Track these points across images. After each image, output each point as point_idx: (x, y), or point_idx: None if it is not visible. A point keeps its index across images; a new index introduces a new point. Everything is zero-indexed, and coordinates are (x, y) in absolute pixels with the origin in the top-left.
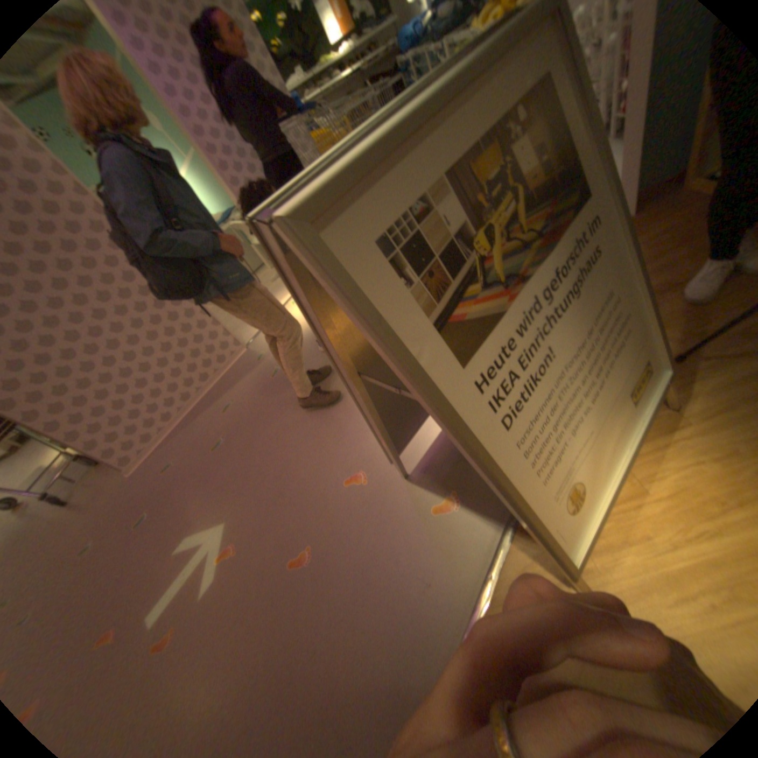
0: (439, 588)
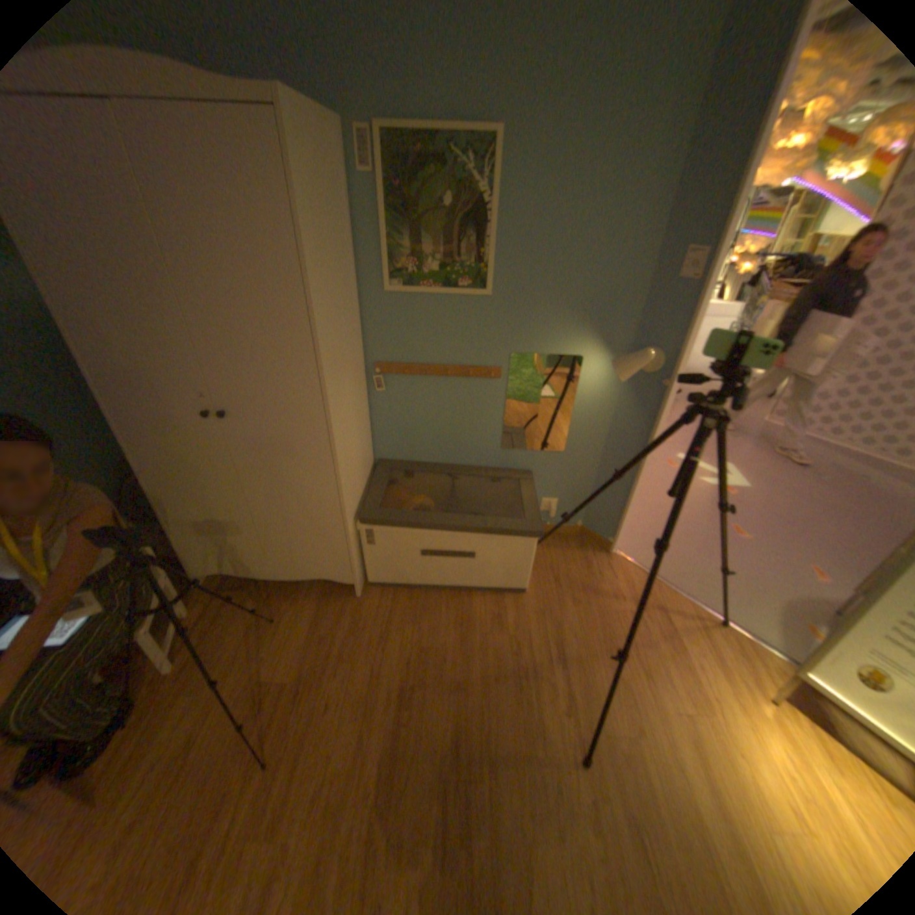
0: (746, 613)
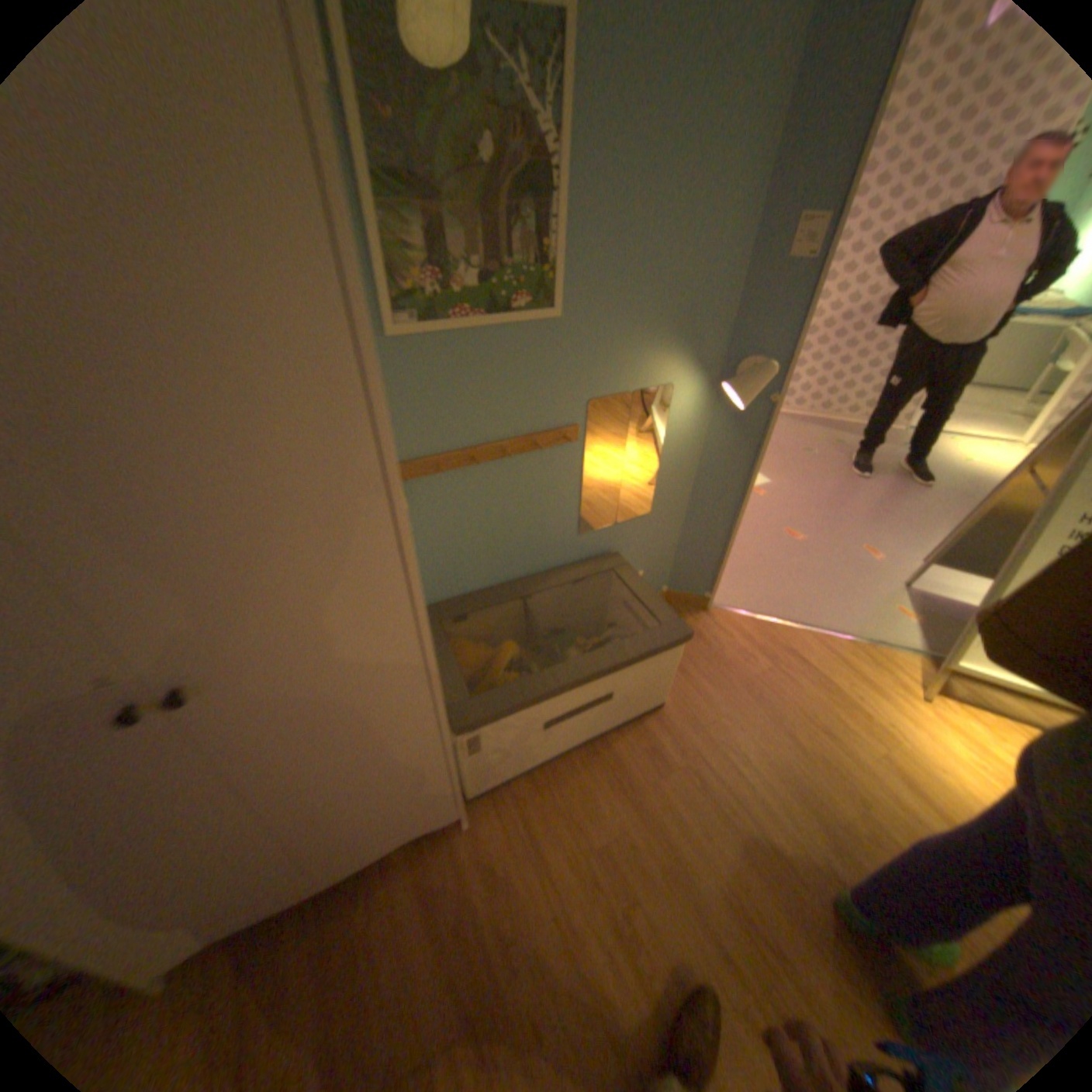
0: (853, 619)
